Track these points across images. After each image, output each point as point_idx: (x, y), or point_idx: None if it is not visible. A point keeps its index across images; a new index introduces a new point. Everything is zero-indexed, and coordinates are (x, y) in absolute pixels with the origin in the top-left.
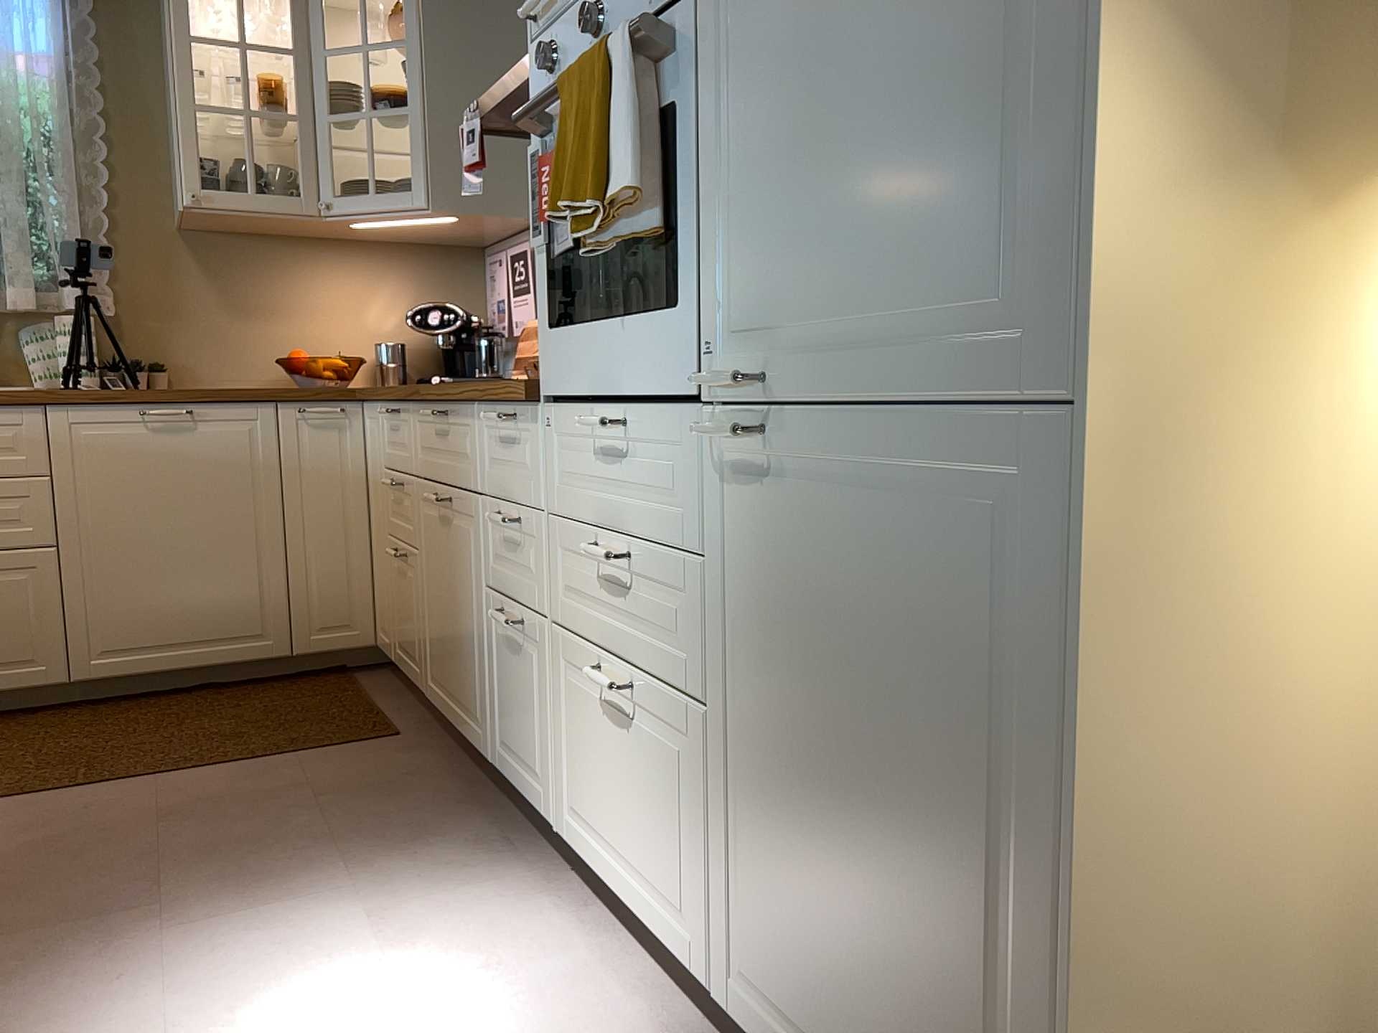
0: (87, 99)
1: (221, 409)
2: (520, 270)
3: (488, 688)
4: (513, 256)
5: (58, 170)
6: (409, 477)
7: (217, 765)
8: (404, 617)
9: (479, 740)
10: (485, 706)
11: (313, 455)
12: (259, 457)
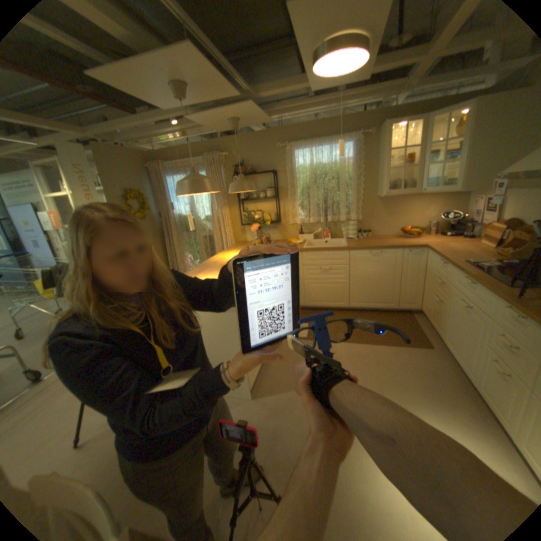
0: (359, 167)
1: (388, 251)
2: (492, 204)
3: (480, 371)
4: (489, 199)
5: (351, 186)
6: (448, 284)
7: (385, 346)
8: (437, 315)
9: (470, 377)
10: (477, 373)
11: (411, 262)
12: (397, 262)
